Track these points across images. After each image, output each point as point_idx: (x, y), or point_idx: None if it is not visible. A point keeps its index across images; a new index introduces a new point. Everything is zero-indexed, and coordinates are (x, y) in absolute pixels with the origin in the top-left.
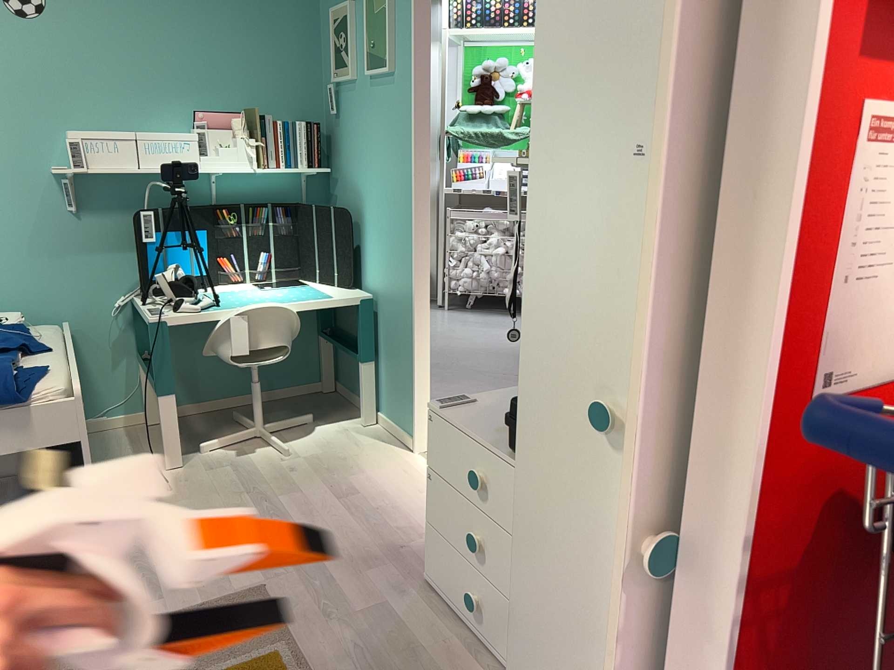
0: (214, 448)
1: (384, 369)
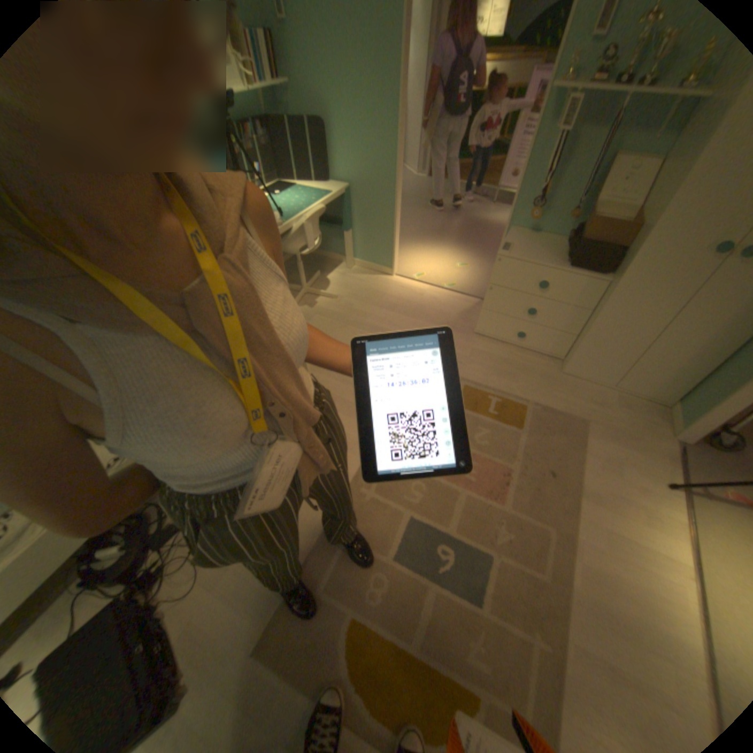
0: None
1: (359, 232)
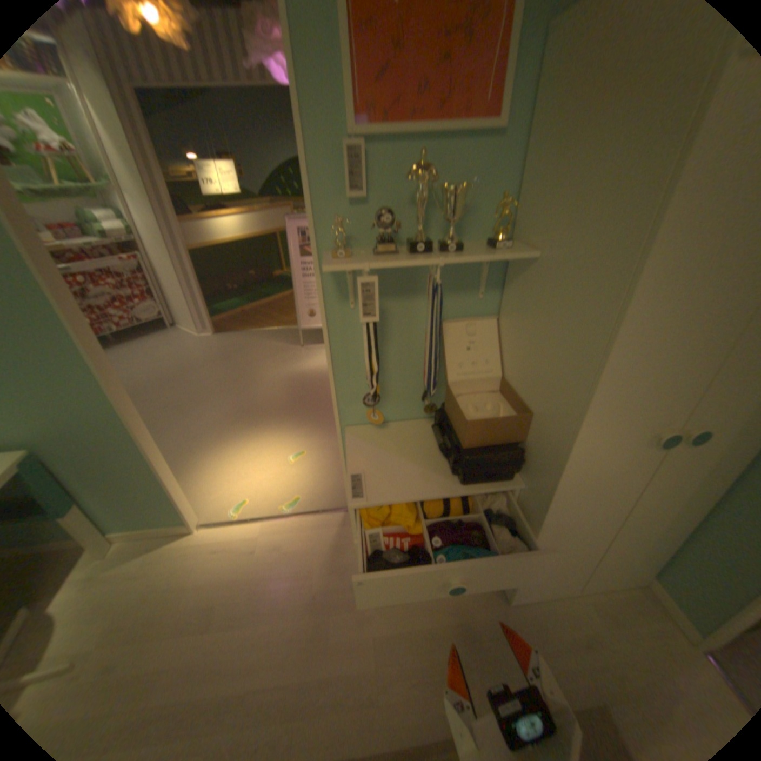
0: None
1: (95, 499)
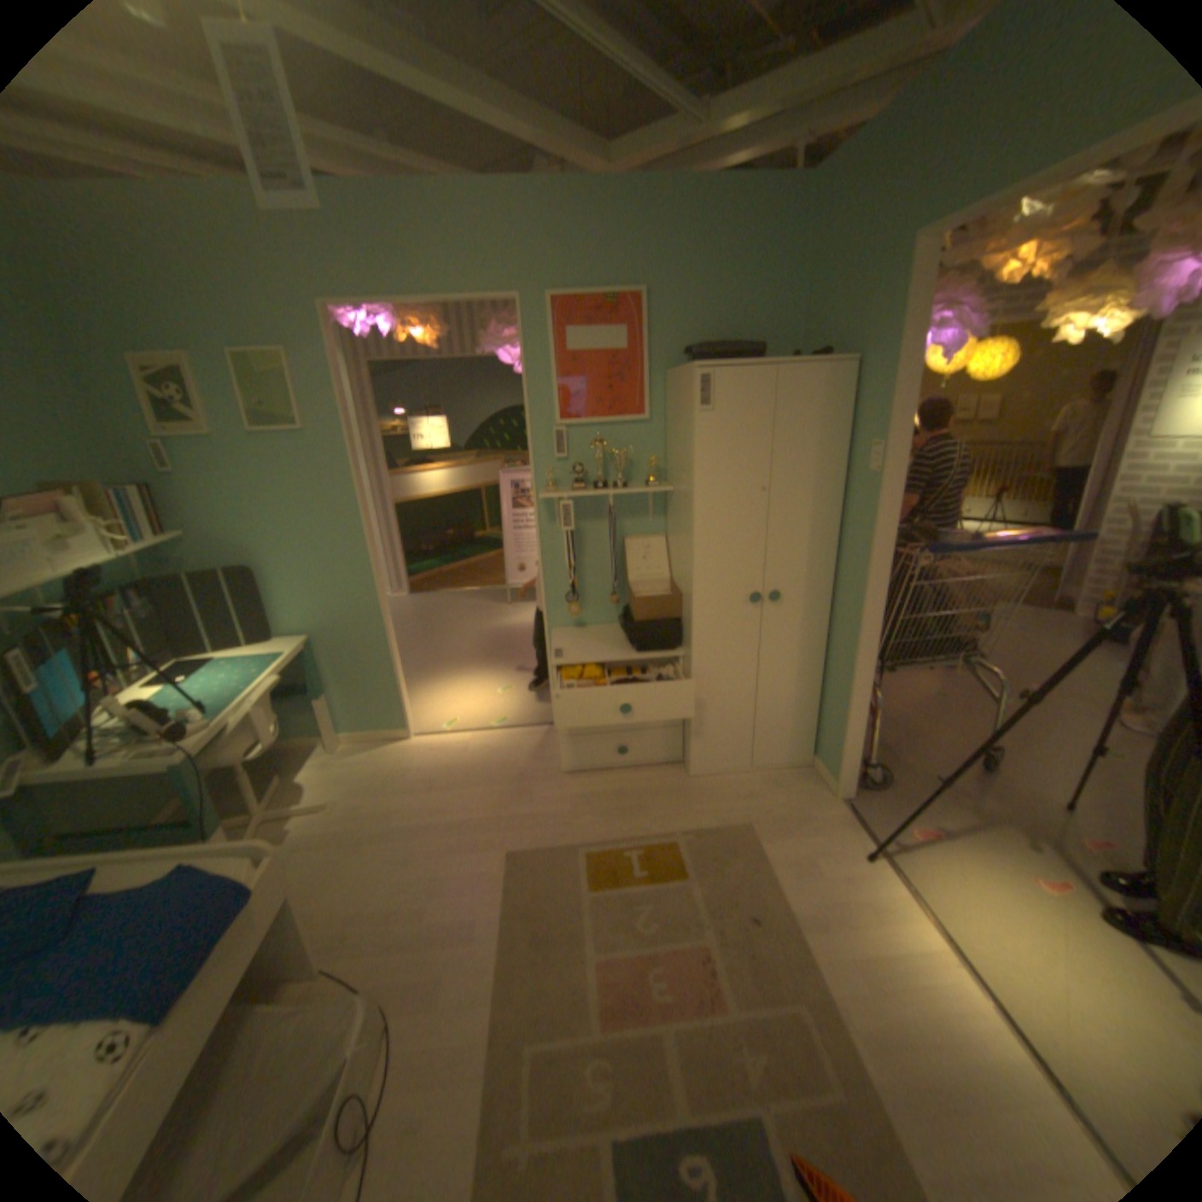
0: None
1: (339, 693)
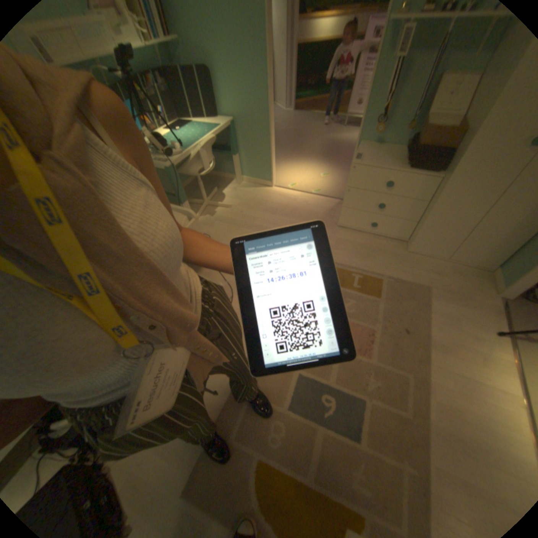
0: (198, 217)
1: (244, 154)
